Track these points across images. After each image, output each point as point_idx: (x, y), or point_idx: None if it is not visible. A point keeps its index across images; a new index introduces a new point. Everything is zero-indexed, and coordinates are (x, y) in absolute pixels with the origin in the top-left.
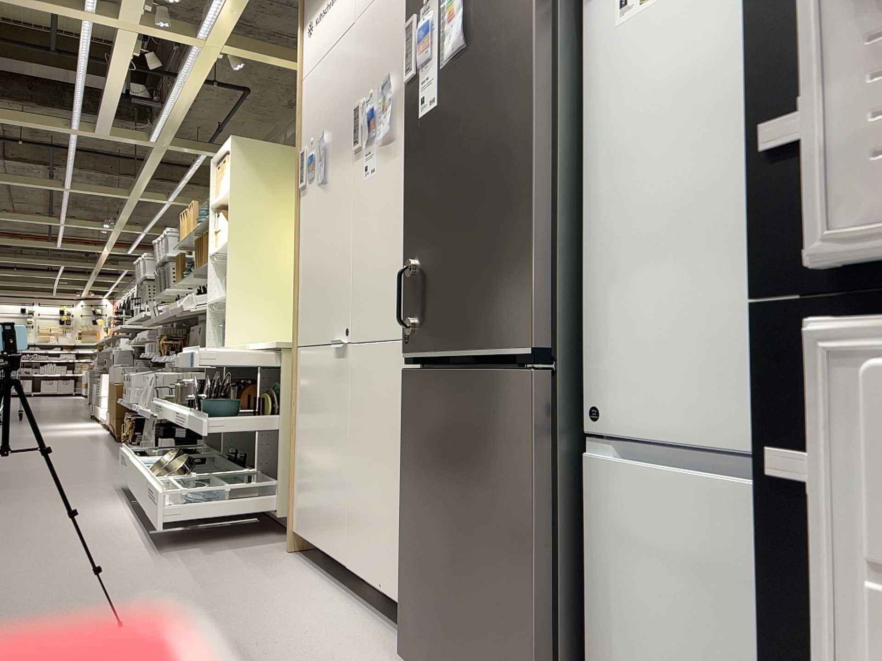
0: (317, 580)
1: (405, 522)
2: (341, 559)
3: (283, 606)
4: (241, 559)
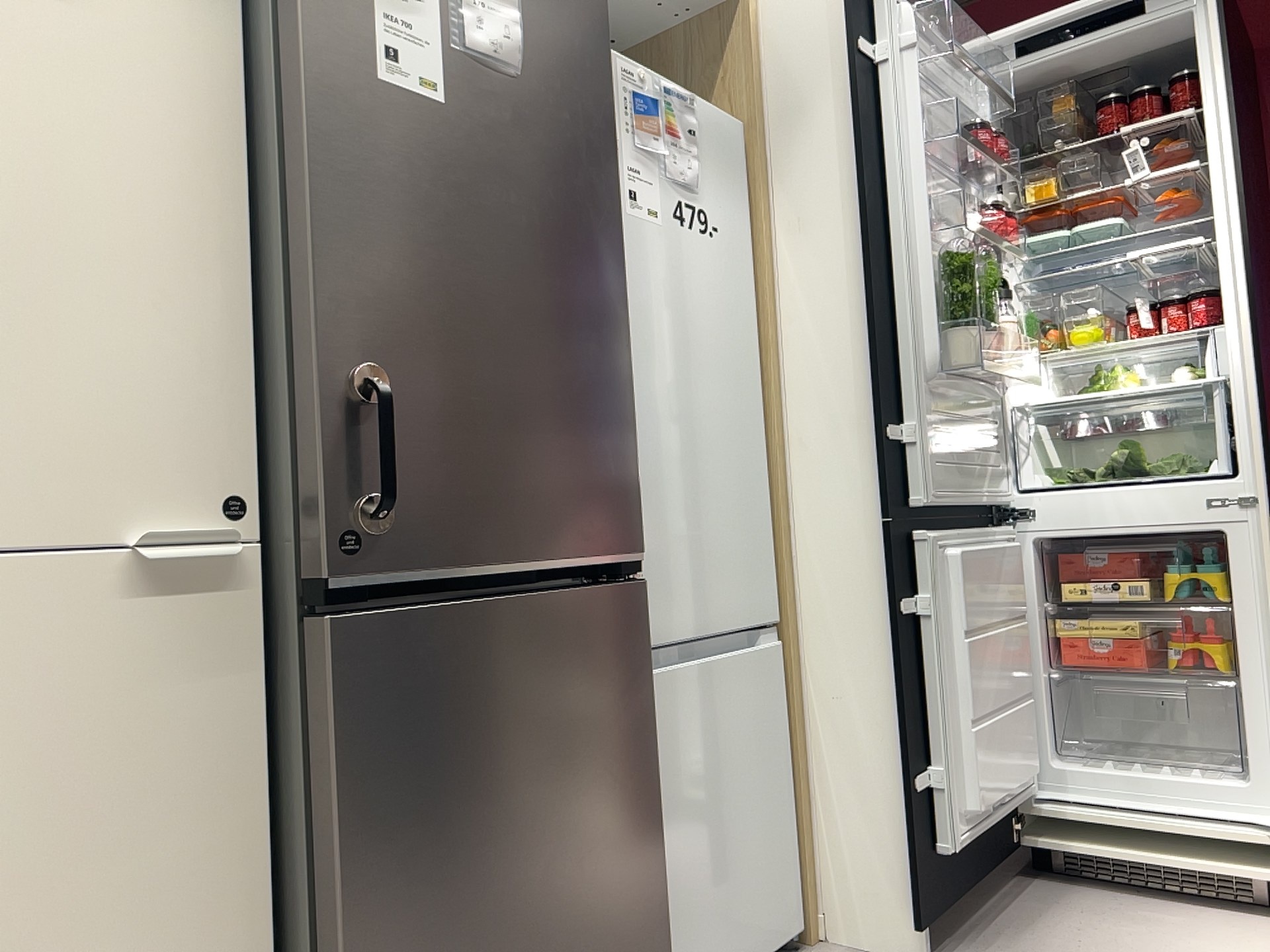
0: None
1: None
2: None
3: None
4: None
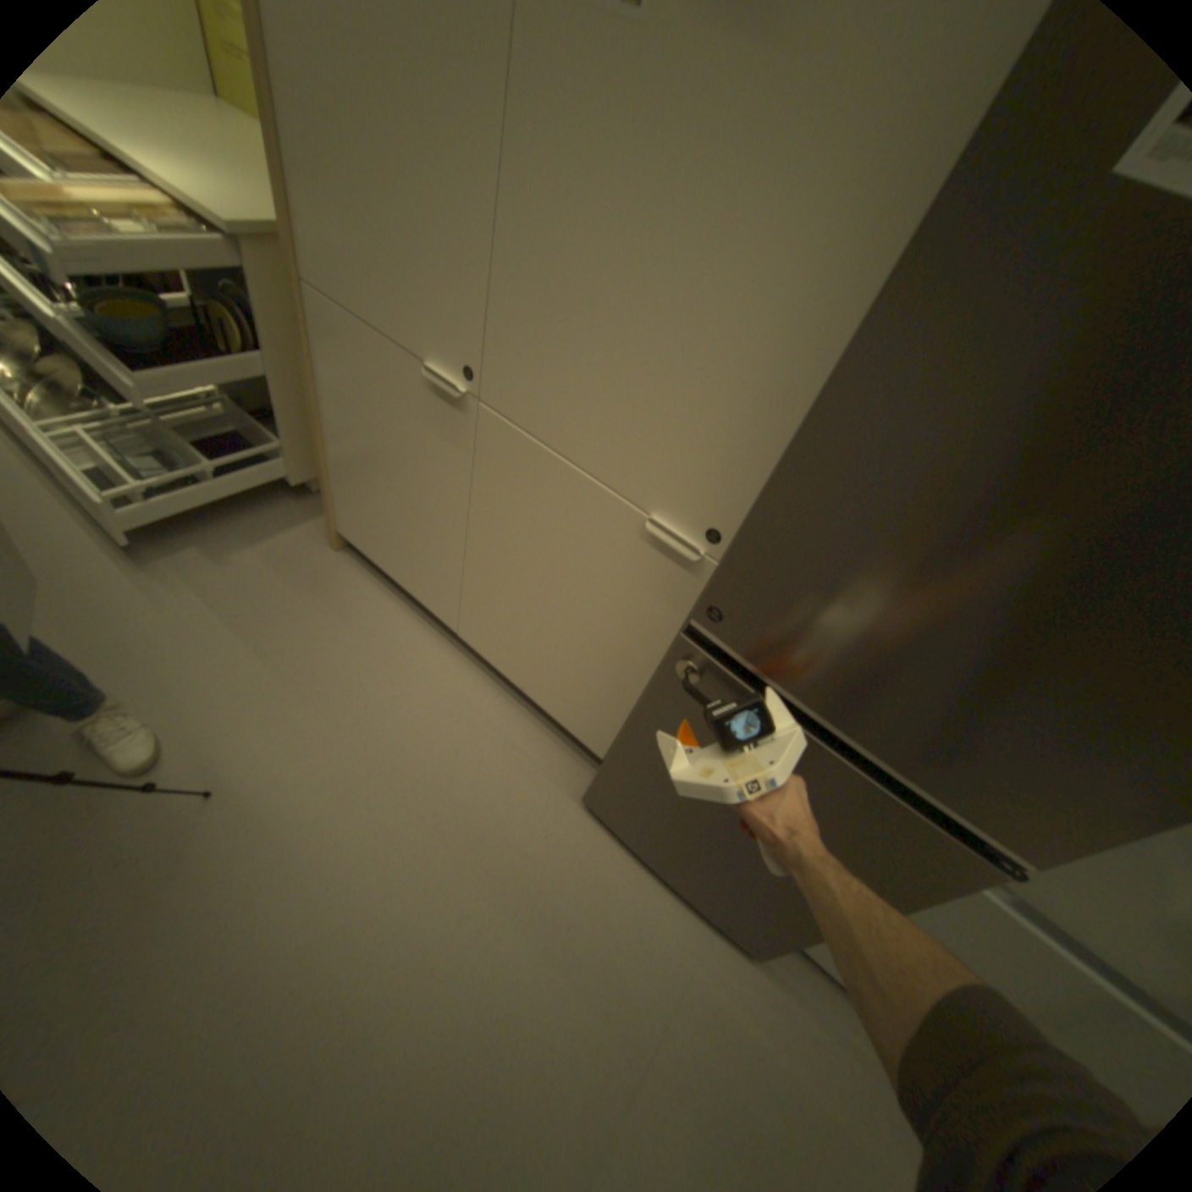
0: (407, 618)
1: (629, 747)
2: (448, 620)
3: (398, 688)
4: (279, 574)
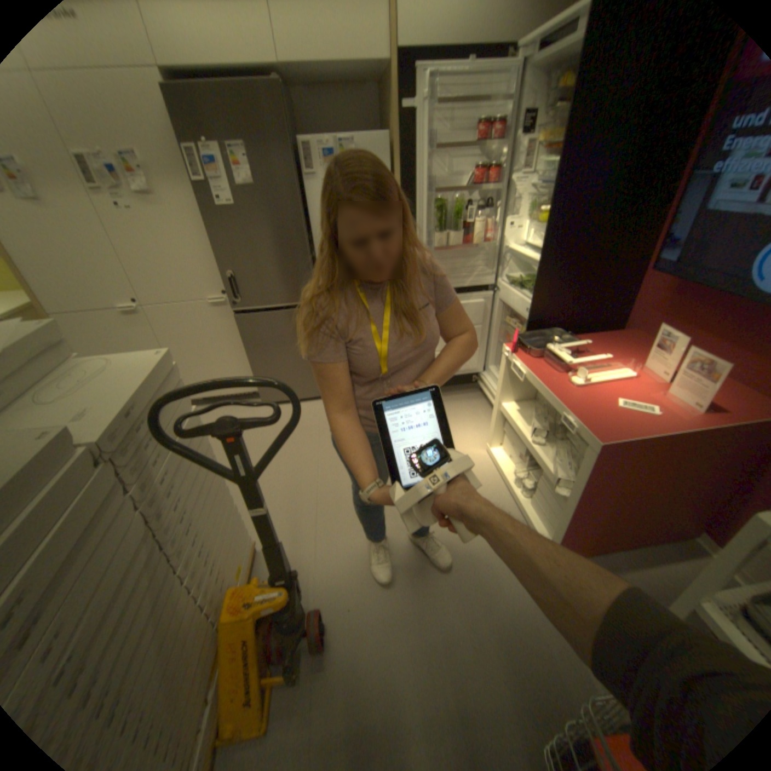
0: None
1: (254, 364)
2: None
3: None
4: None
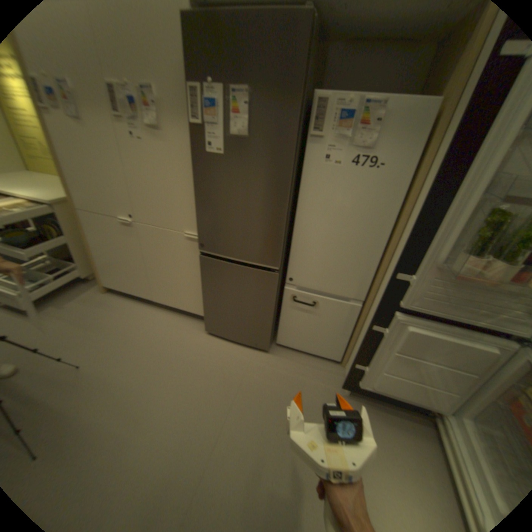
0: (133, 304)
1: (205, 299)
2: (147, 297)
3: (135, 323)
4: (83, 305)
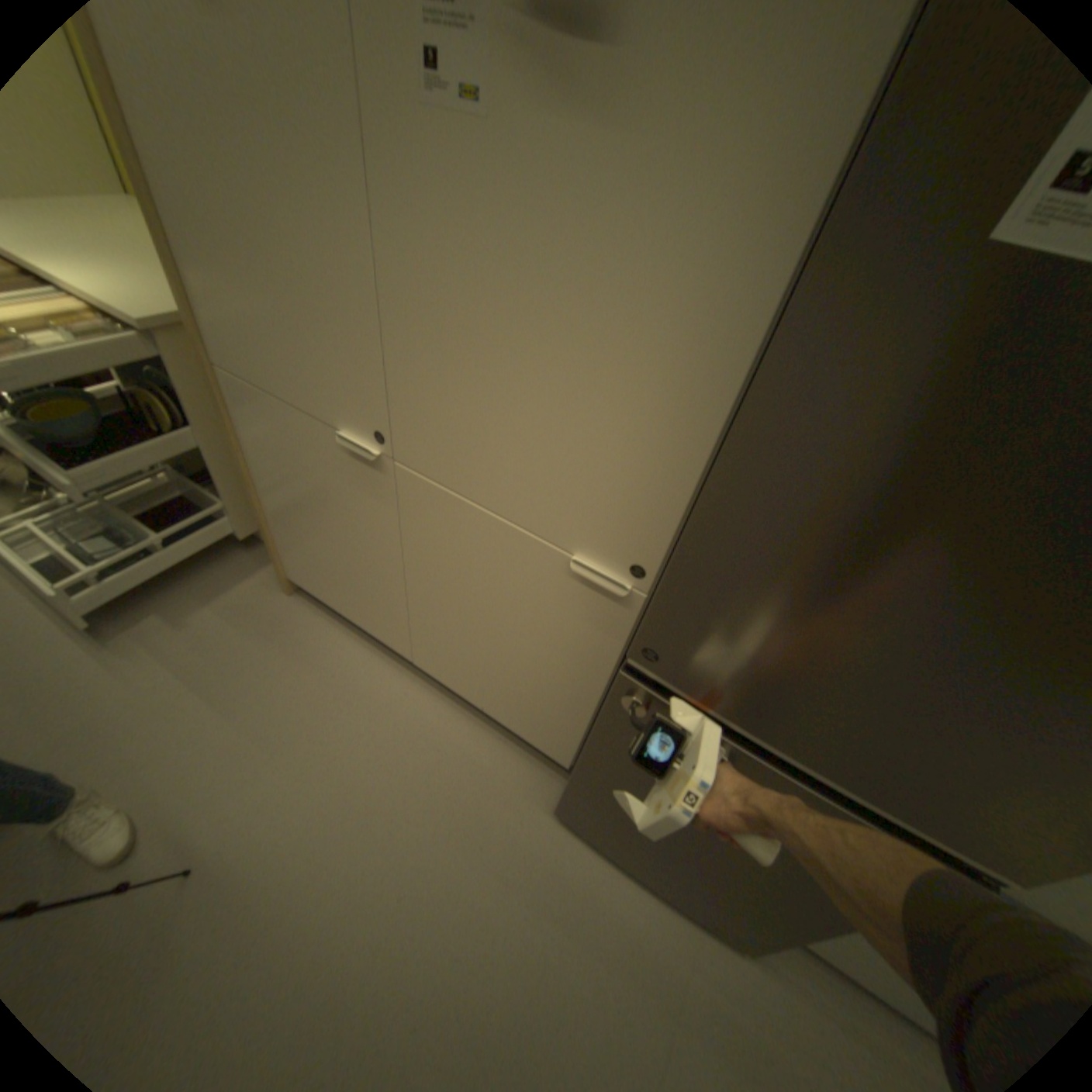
0: (363, 653)
1: (589, 769)
2: (401, 651)
3: (362, 727)
4: (236, 629)
